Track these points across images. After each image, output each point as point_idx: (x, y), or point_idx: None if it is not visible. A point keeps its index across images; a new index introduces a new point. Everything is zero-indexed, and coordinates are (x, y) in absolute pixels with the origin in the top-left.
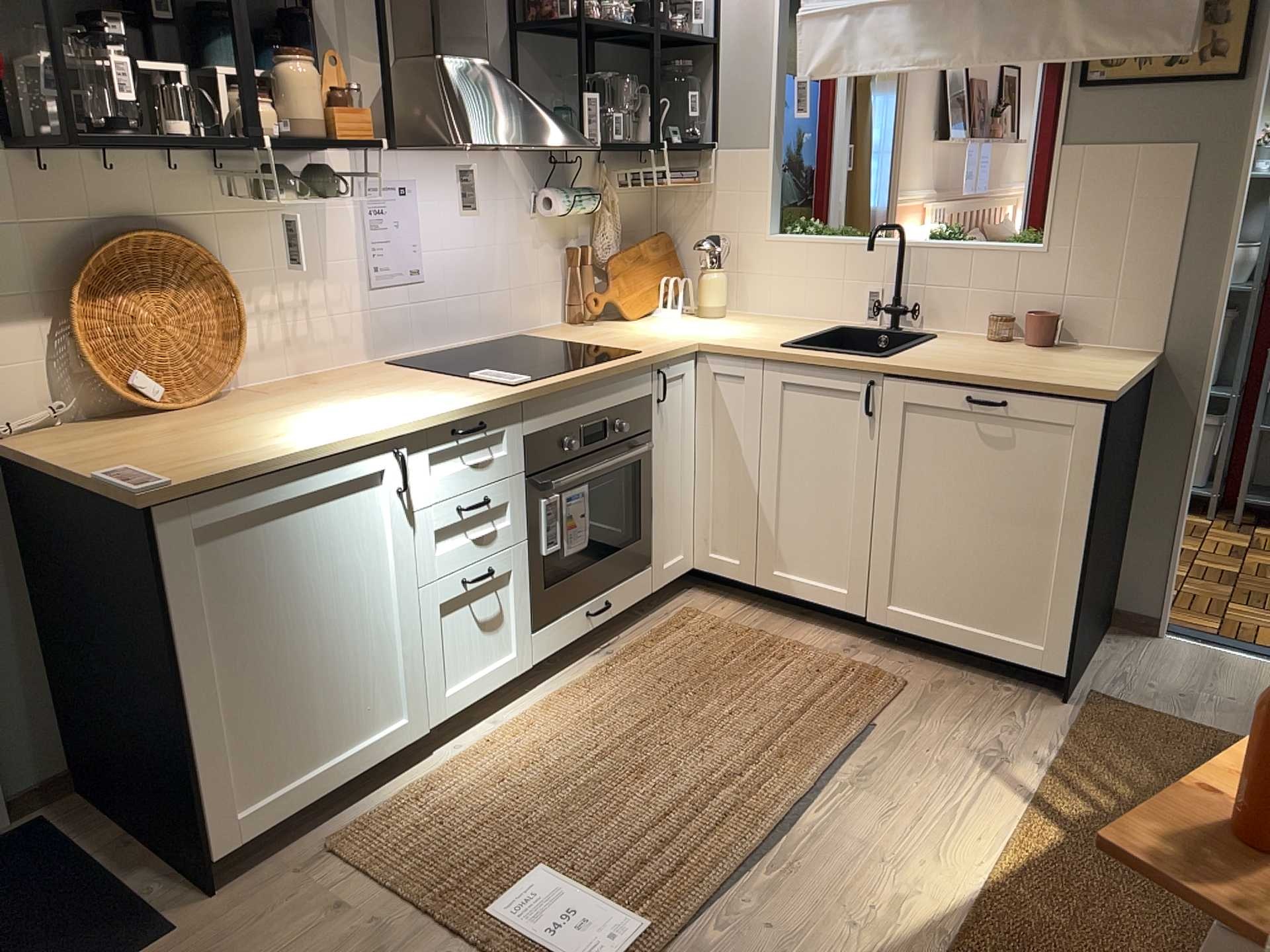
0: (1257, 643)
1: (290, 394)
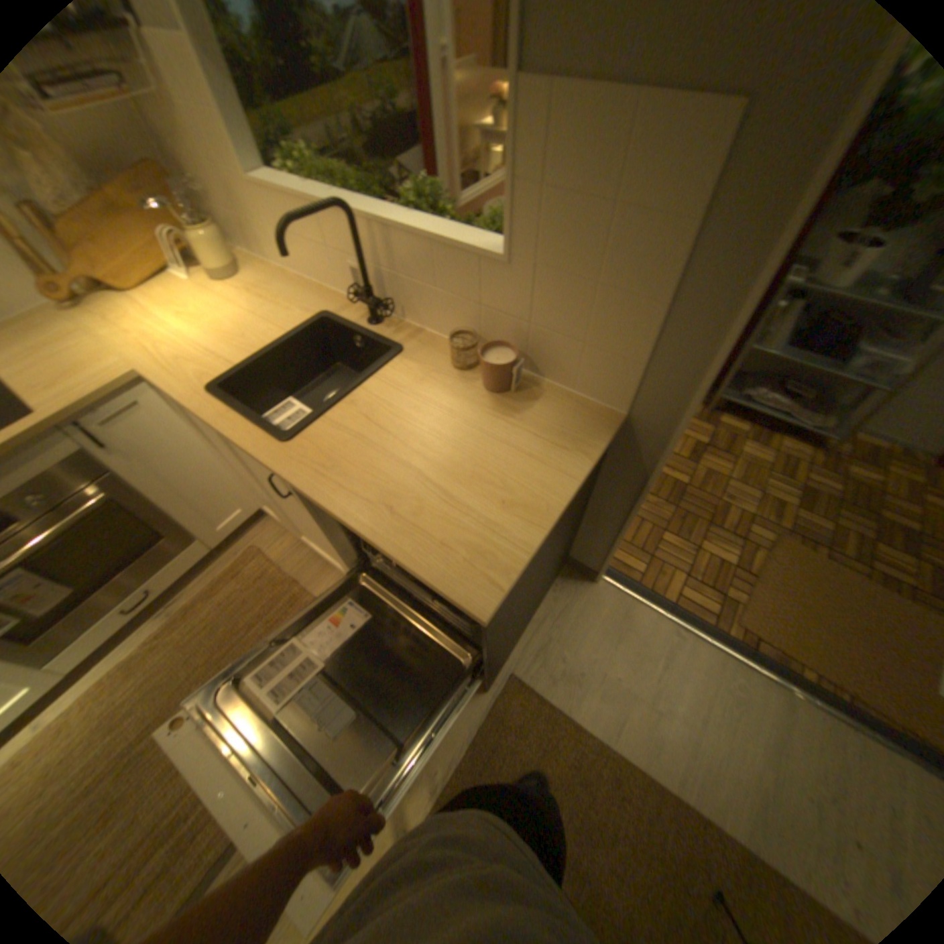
0: (663, 598)
1: None
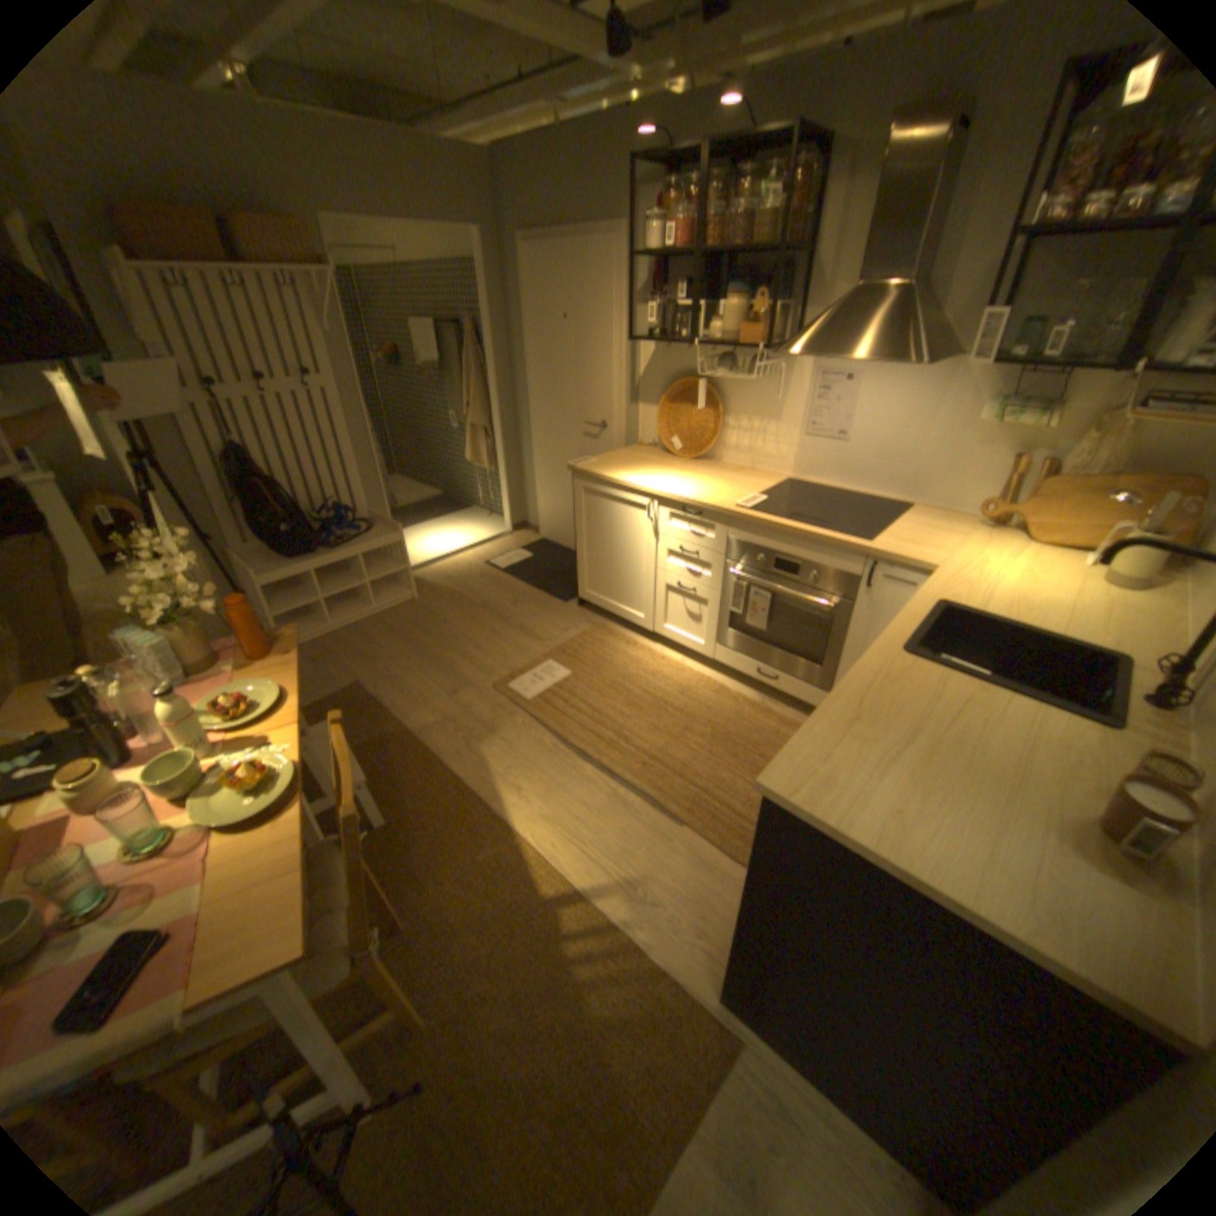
0: None
1: (712, 469)
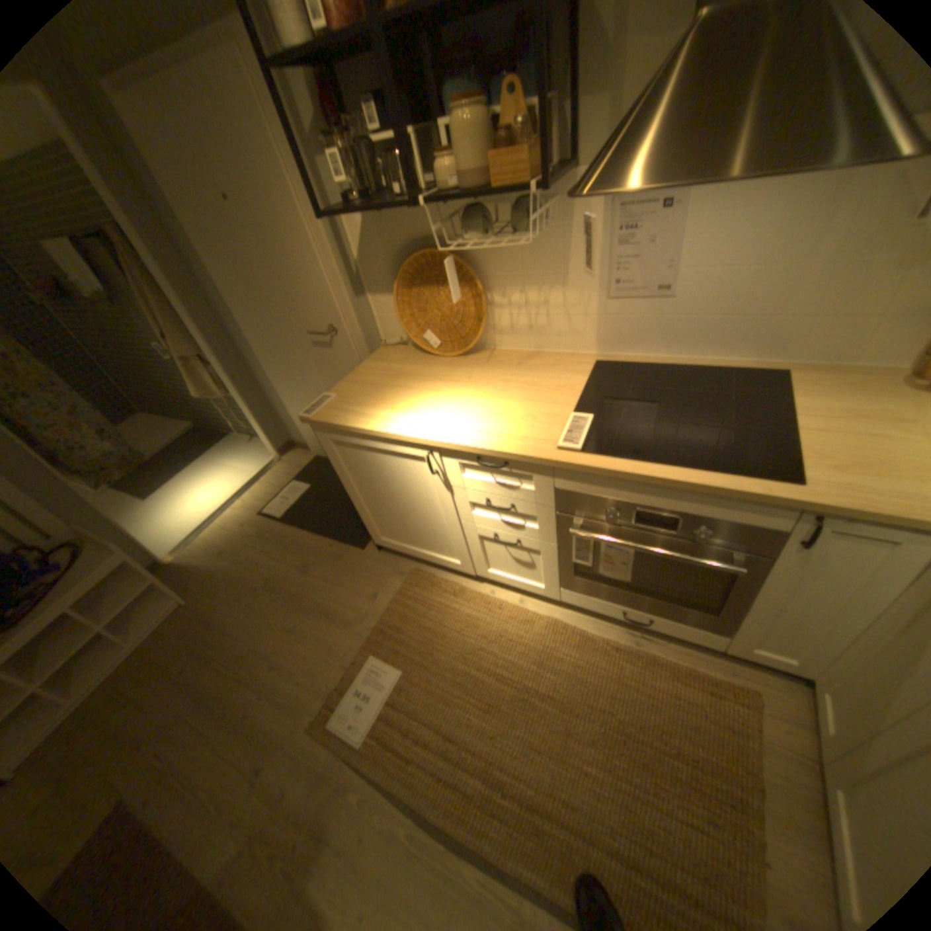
0: None
1: (492, 367)
